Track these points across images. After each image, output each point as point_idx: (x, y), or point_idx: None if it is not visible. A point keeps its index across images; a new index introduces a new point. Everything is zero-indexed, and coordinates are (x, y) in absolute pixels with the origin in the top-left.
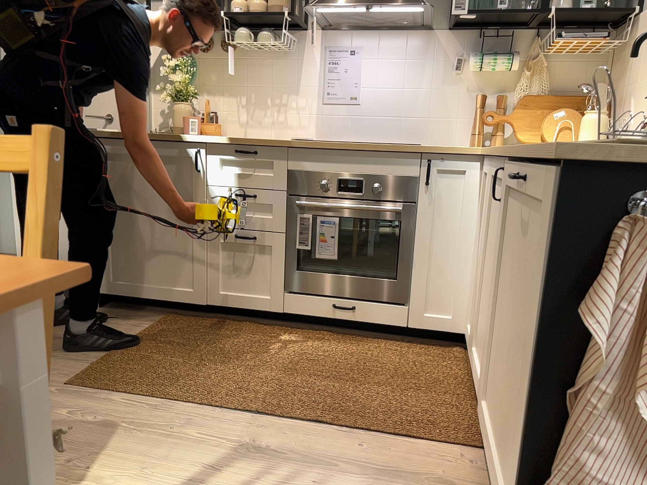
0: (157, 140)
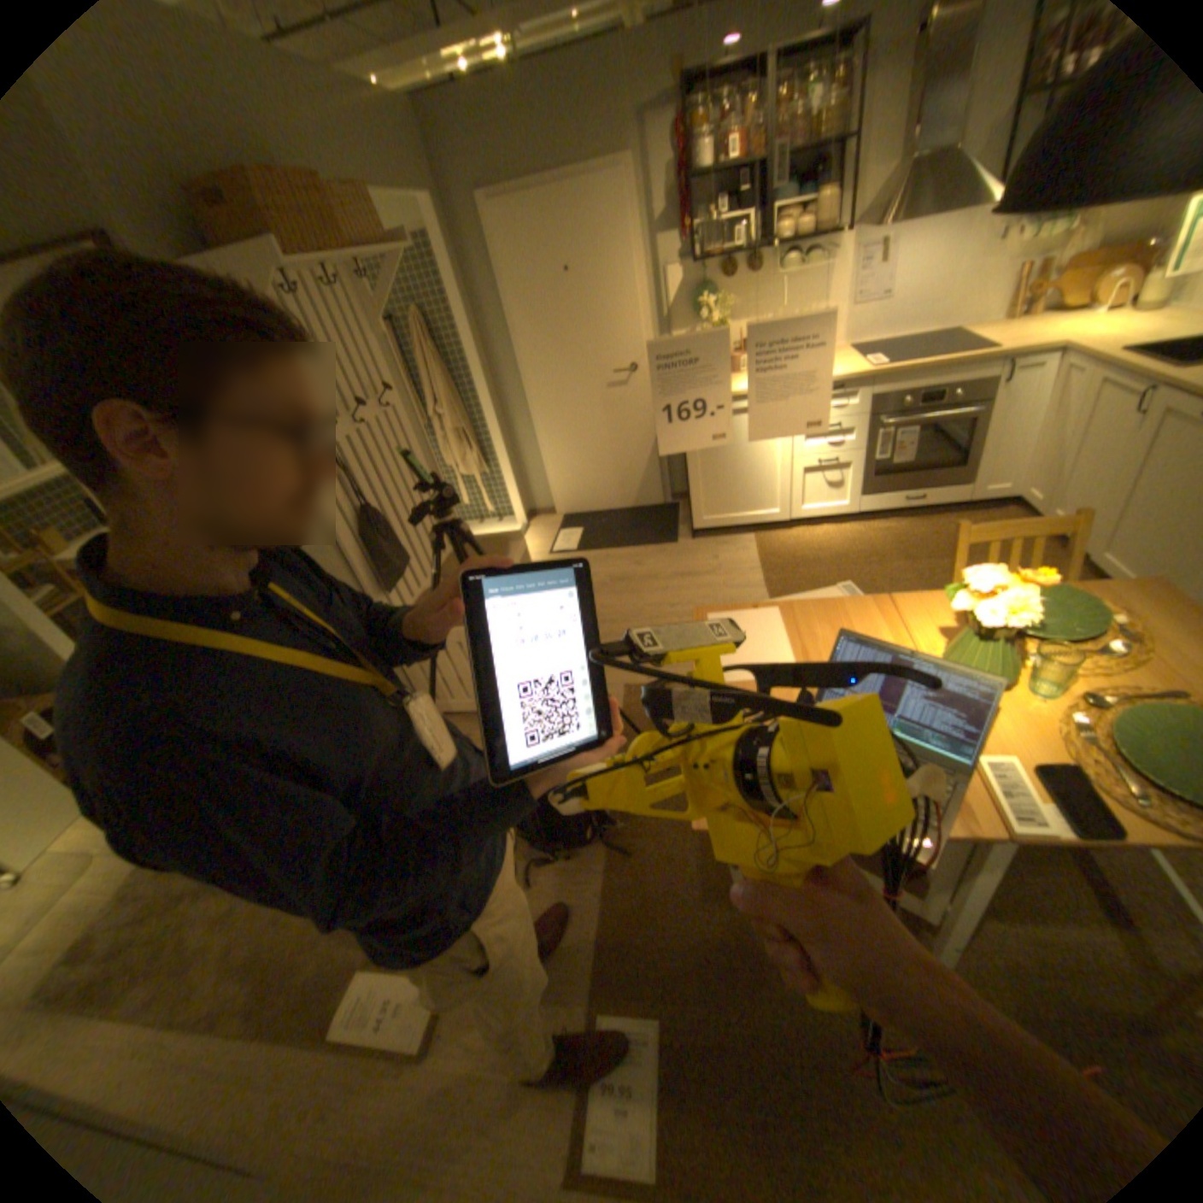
0: (748, 395)
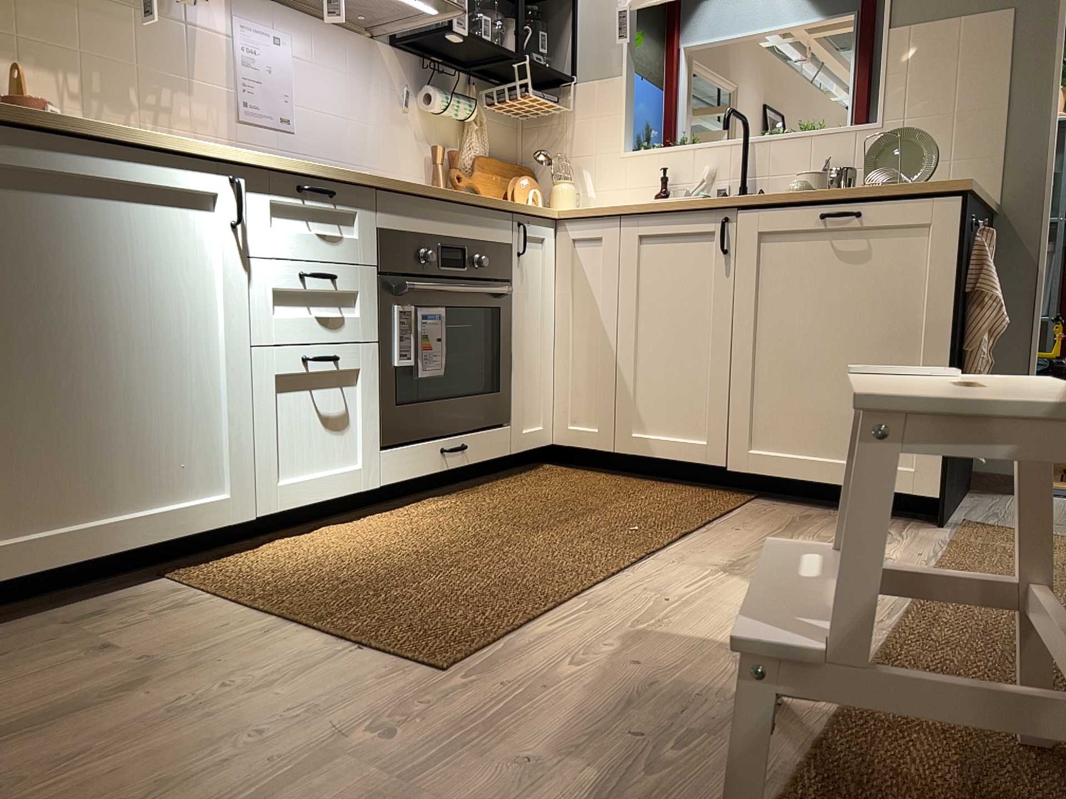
0: (141, 146)
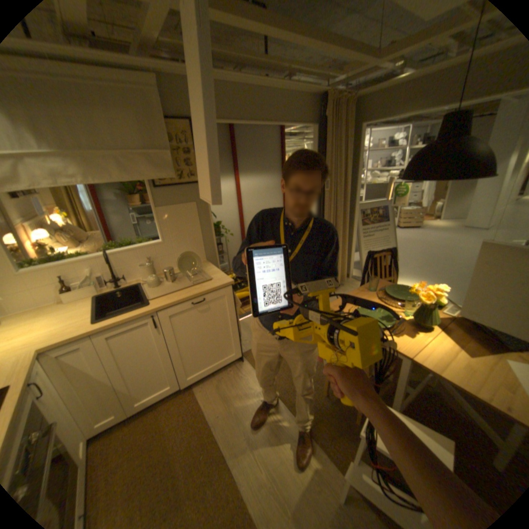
0: None
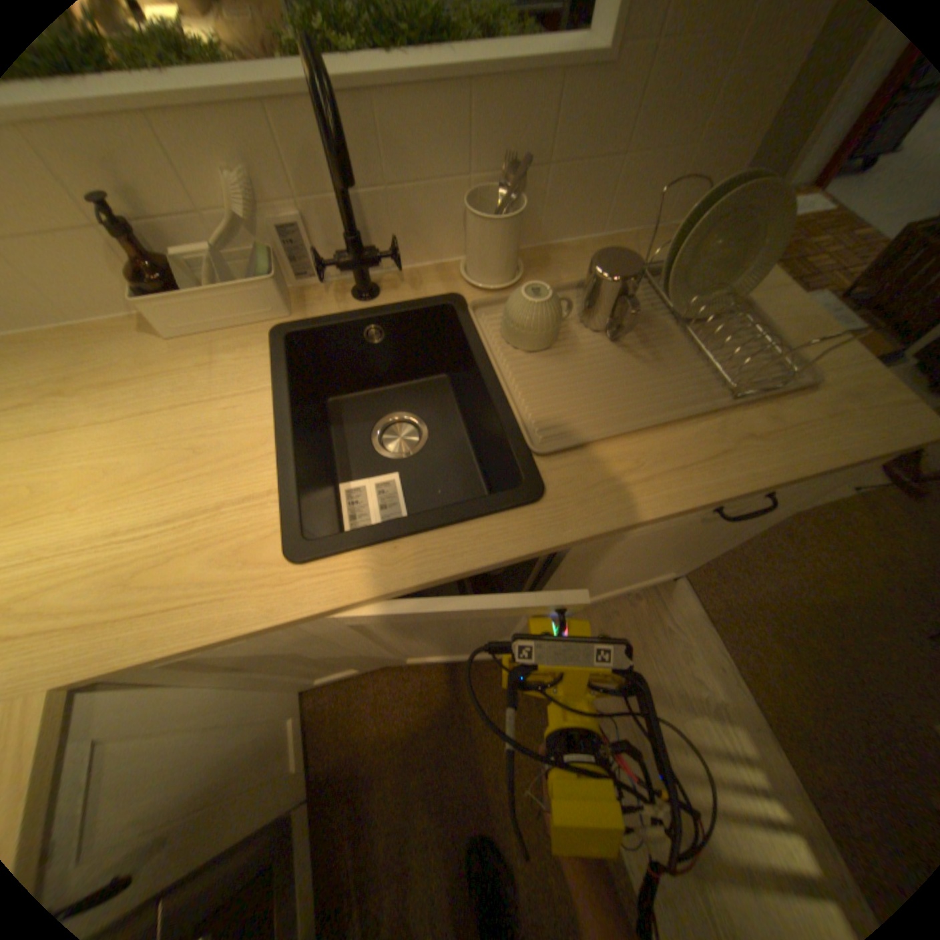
0: None
